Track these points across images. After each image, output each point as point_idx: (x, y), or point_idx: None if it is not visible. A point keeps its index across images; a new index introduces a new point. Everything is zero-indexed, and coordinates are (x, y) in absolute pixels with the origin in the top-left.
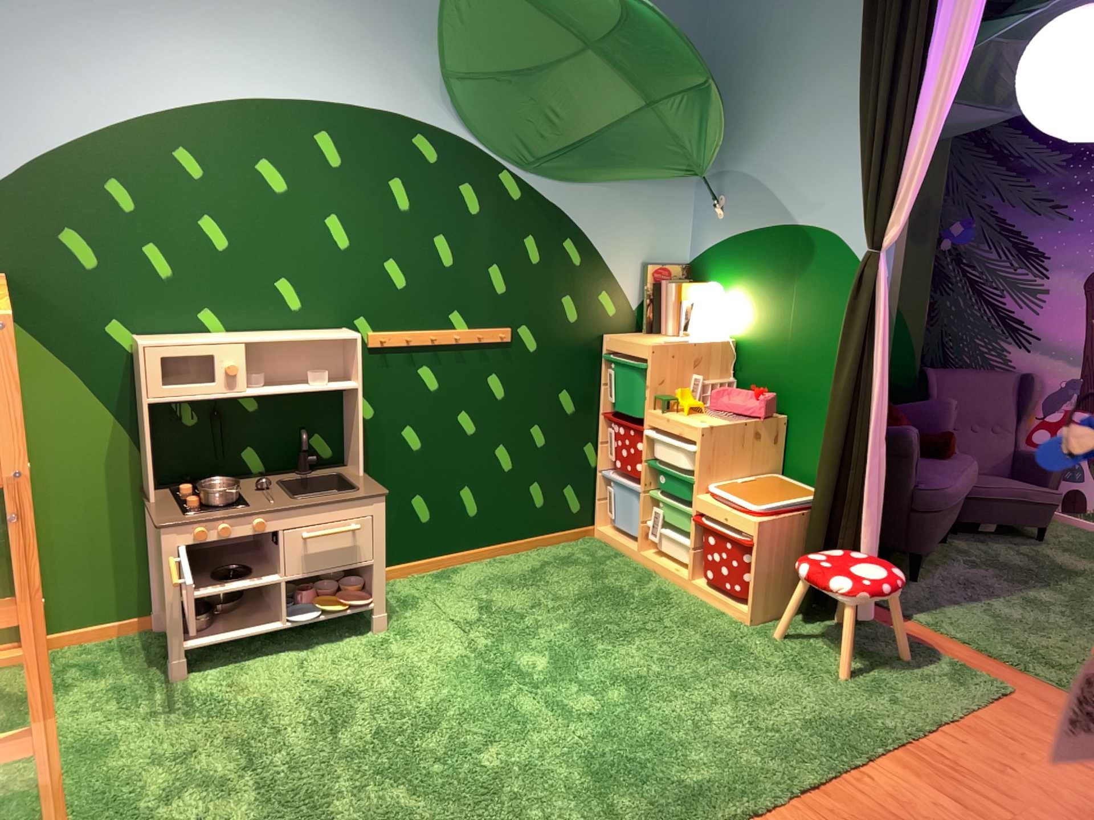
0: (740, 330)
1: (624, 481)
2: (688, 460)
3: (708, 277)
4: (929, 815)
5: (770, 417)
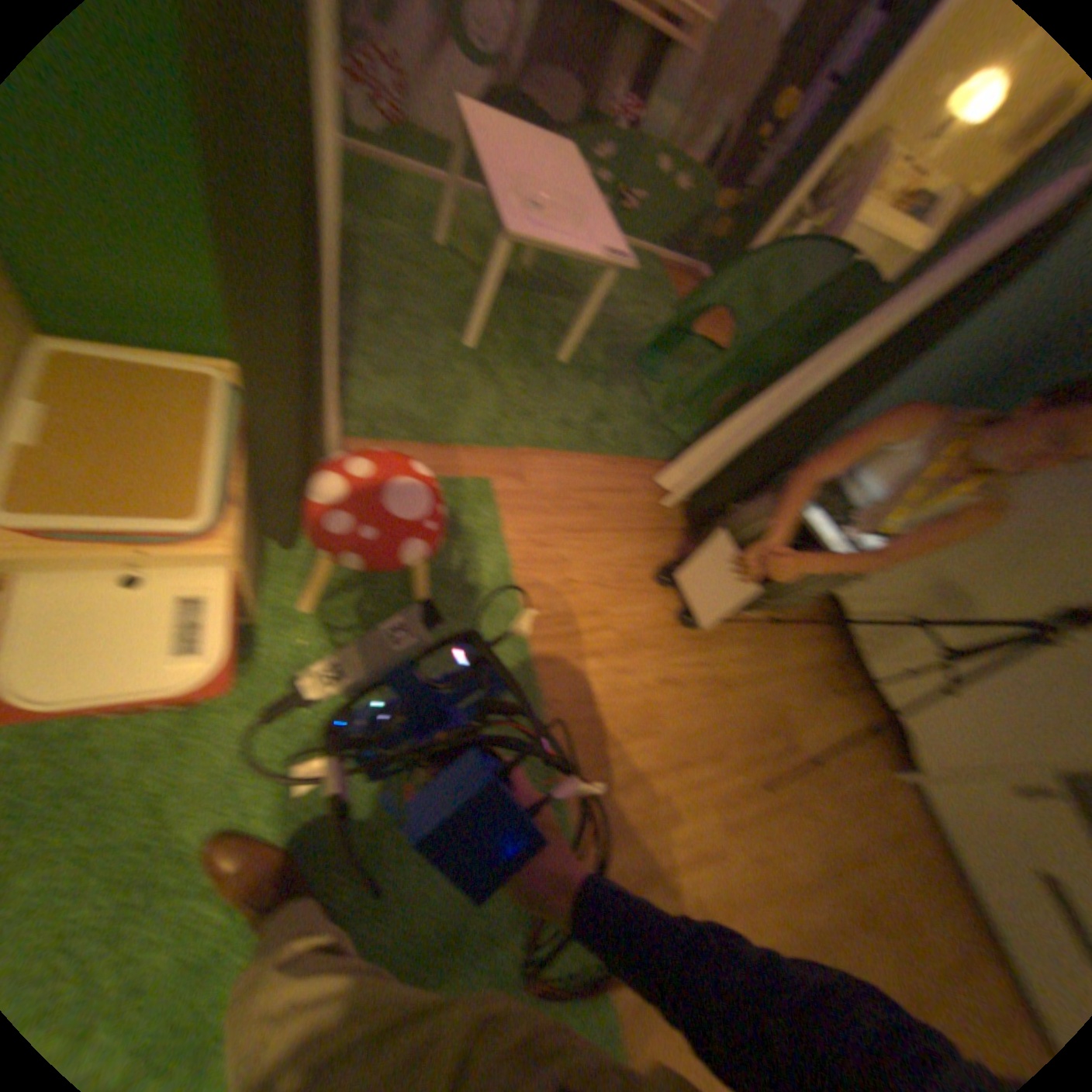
0: None
1: None
2: None
3: None
4: (614, 694)
5: None
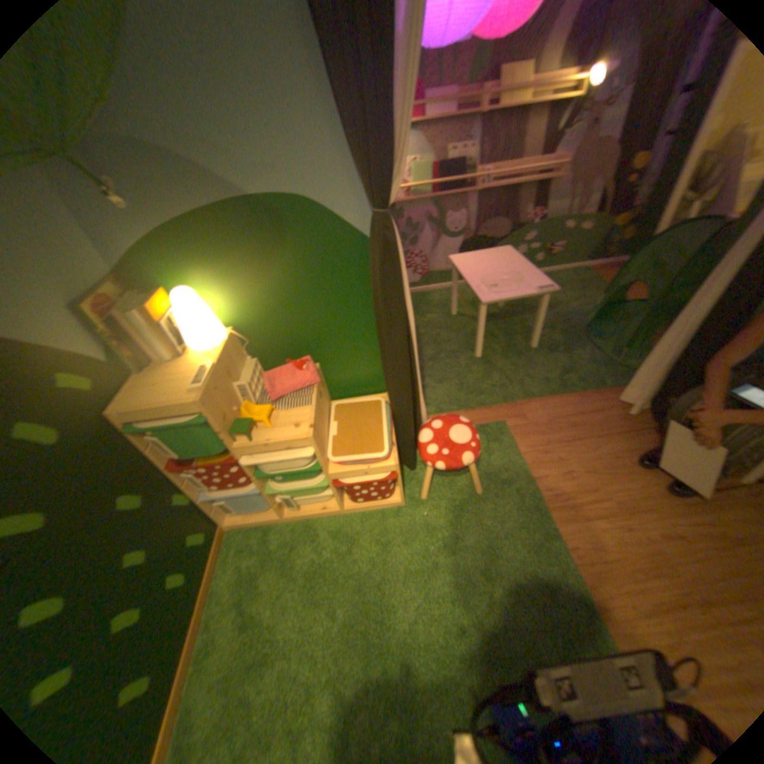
0: (236, 314)
1: (232, 490)
2: (305, 454)
3: (158, 275)
4: (622, 544)
5: (316, 370)
